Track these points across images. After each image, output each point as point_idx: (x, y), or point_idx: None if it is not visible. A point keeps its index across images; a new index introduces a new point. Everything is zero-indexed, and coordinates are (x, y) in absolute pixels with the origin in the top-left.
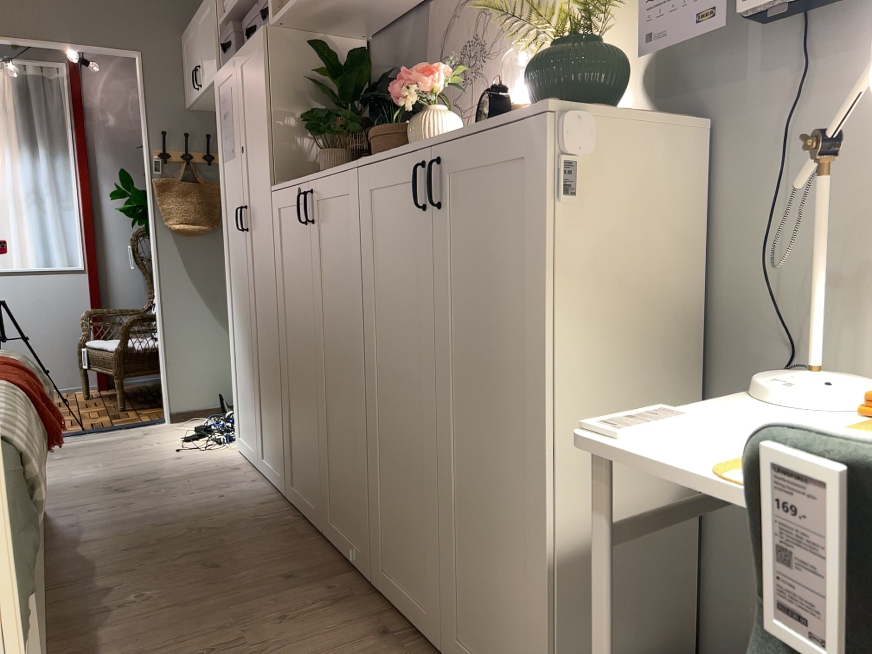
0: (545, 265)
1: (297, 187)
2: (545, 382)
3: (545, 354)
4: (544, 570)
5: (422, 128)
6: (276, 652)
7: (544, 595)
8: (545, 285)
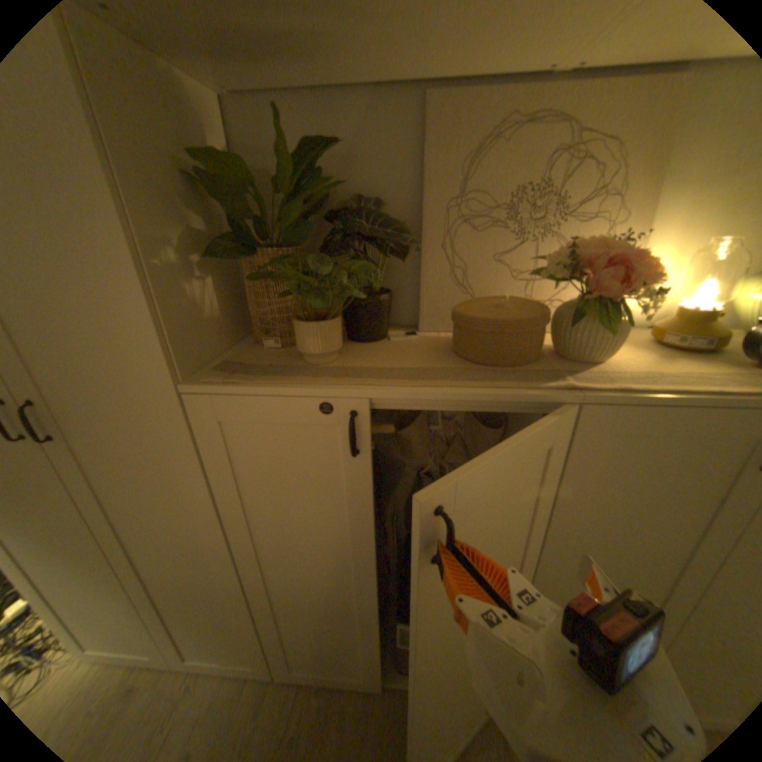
0: None
1: (322, 399)
2: None
3: None
4: None
5: (623, 332)
6: None
7: None
8: None
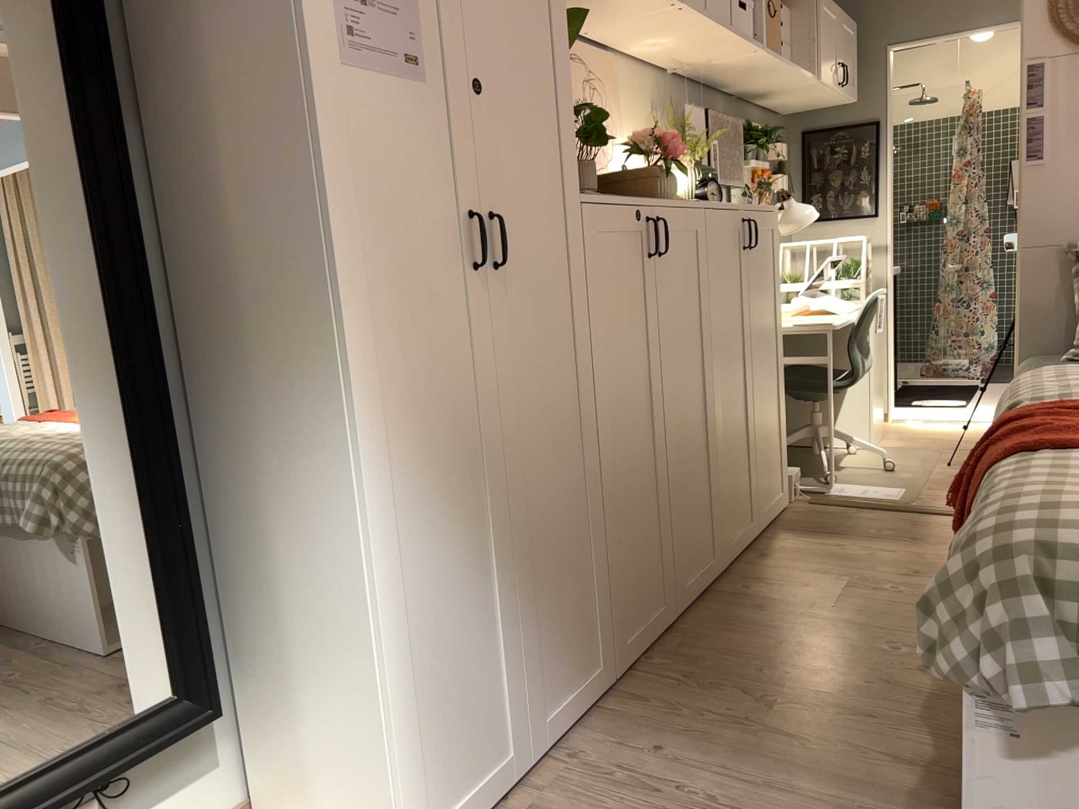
0: (776, 274)
1: (632, 205)
2: (778, 325)
3: (777, 313)
4: (781, 411)
5: (673, 182)
6: (828, 574)
7: (781, 422)
8: (776, 282)
